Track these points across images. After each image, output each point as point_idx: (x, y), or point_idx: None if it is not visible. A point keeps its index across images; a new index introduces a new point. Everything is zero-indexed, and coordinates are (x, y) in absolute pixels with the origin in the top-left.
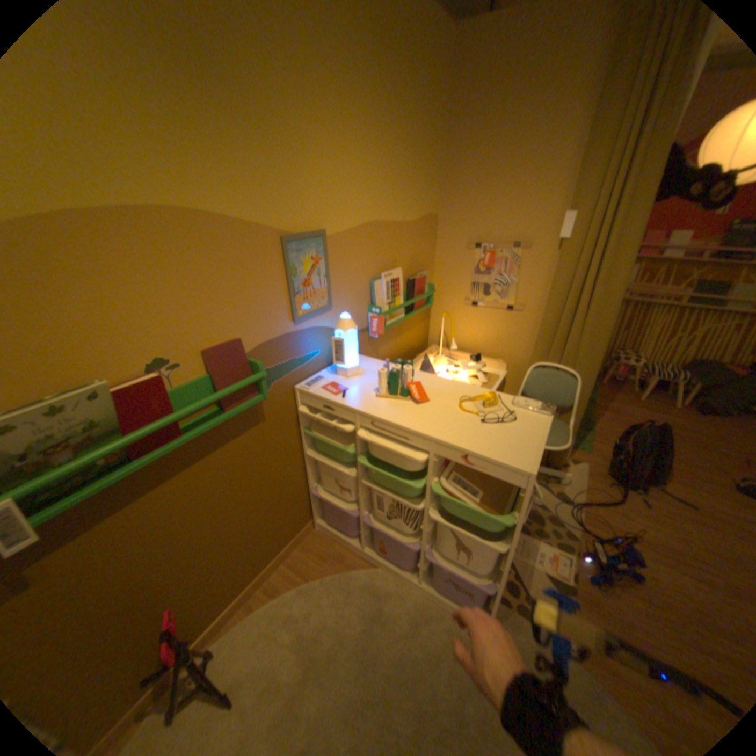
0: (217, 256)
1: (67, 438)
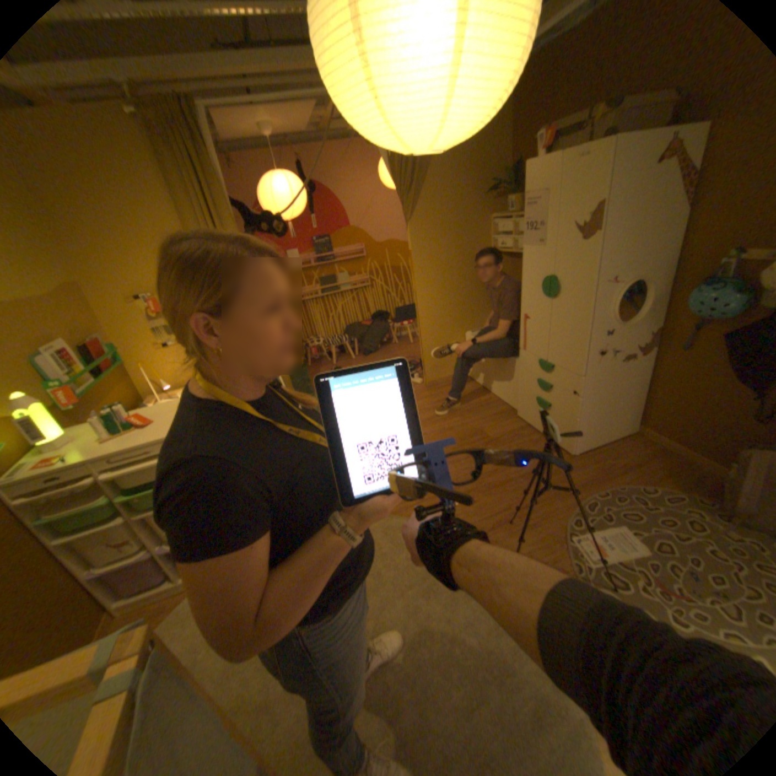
0: None
1: None
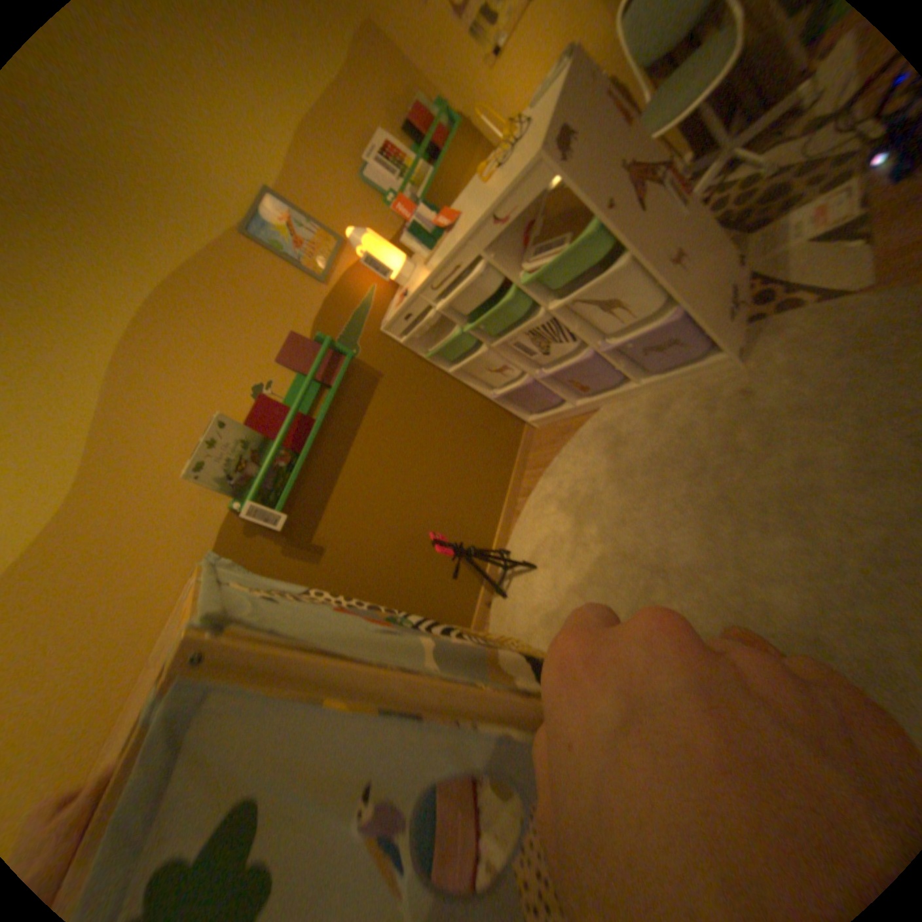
0: (212, 291)
1: (239, 457)
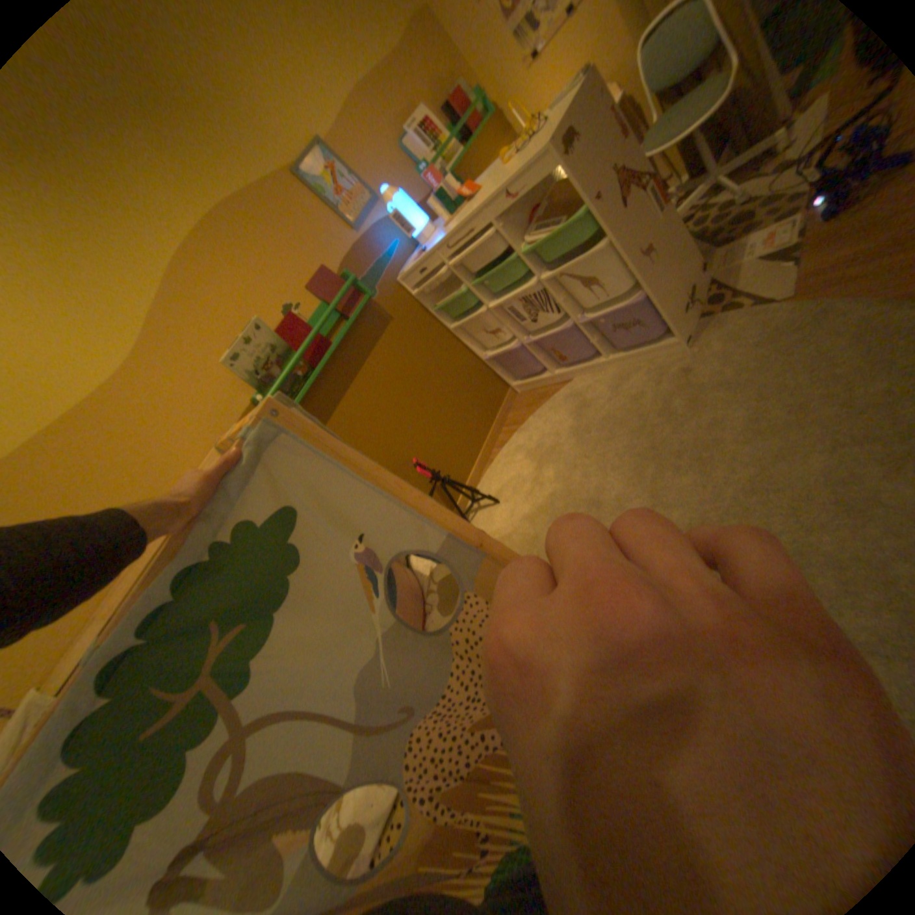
0: (261, 217)
1: (267, 358)
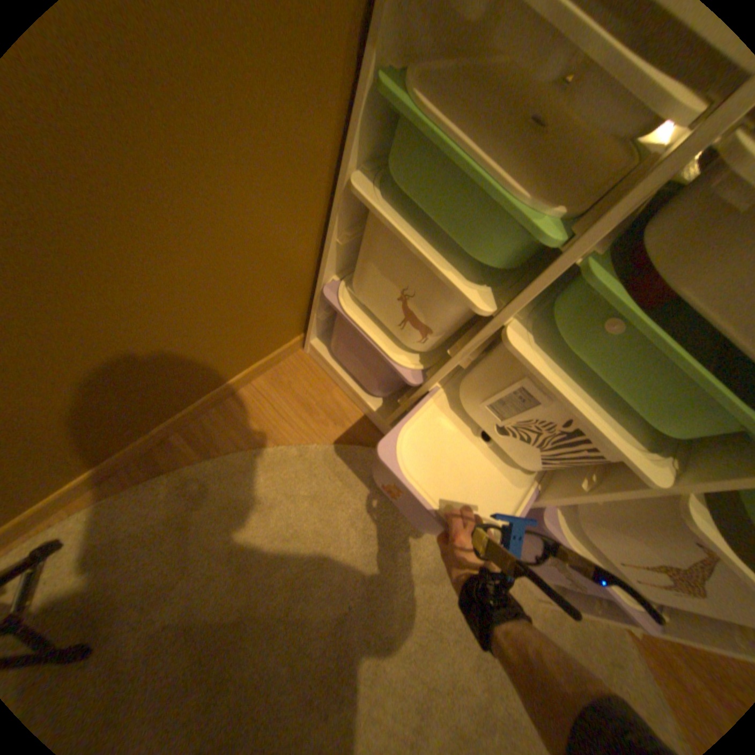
0: None
1: None
